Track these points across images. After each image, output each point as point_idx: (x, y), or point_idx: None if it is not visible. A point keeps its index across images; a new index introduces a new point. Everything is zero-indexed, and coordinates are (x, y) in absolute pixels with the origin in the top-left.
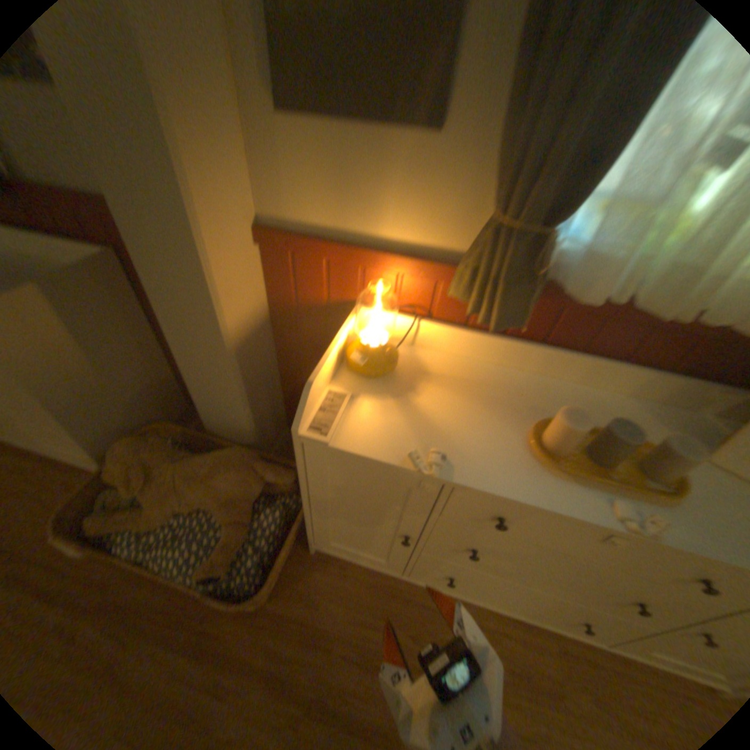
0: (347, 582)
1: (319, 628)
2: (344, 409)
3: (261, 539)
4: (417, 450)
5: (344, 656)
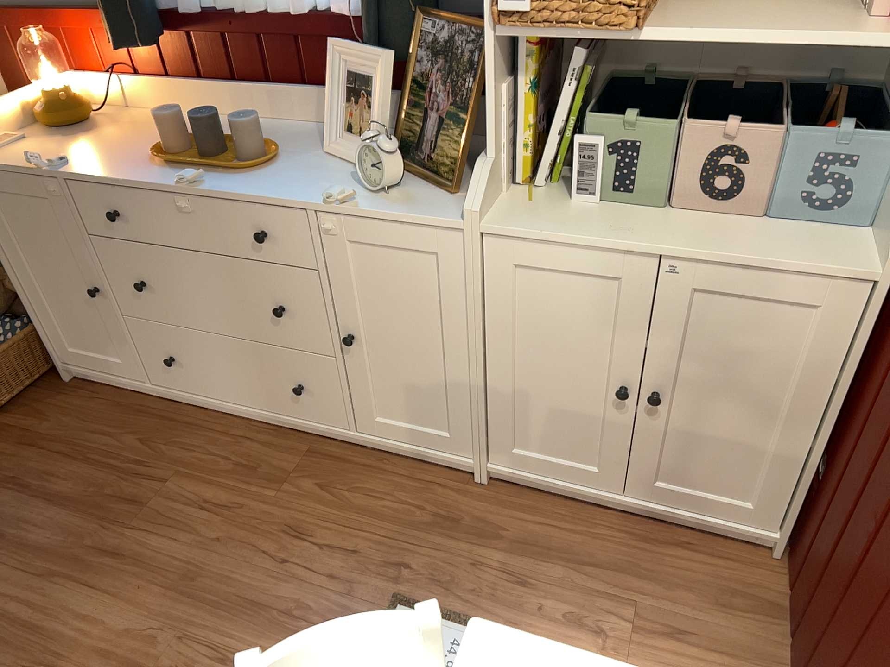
0: (100, 400)
1: (52, 431)
2: (15, 147)
3: (2, 343)
4: (49, 160)
5: (66, 449)
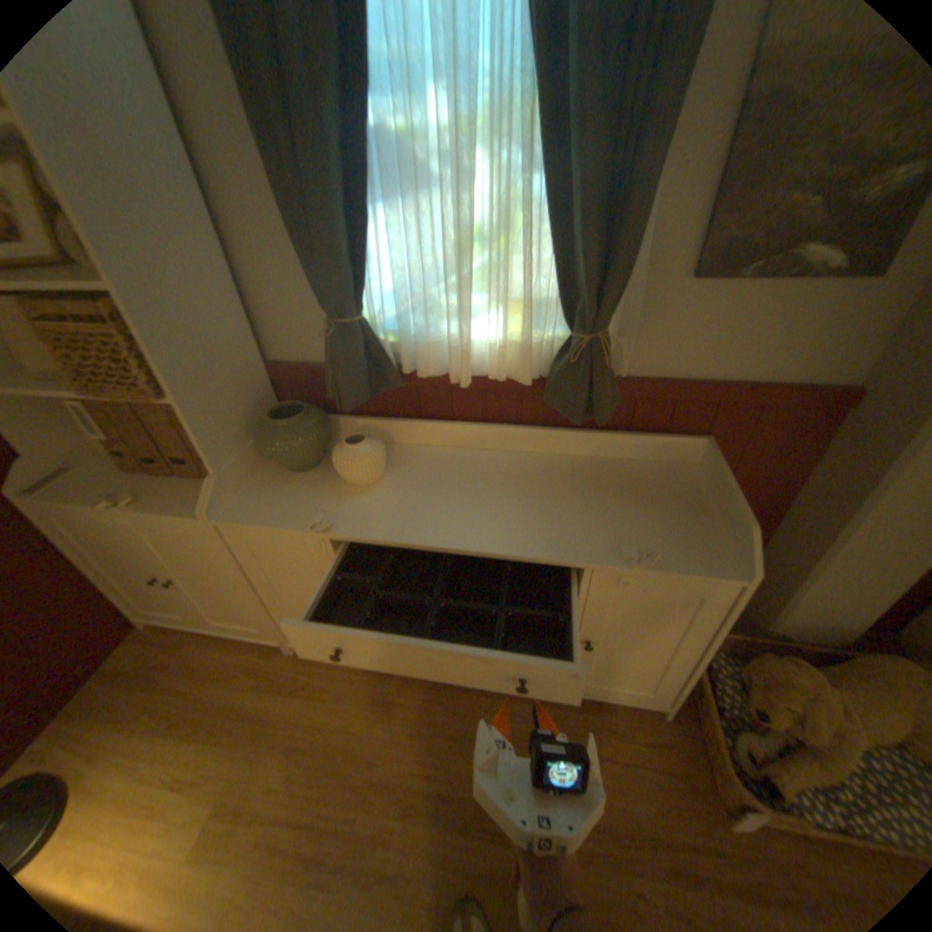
0: None
1: None
2: None
3: None
4: None
5: None
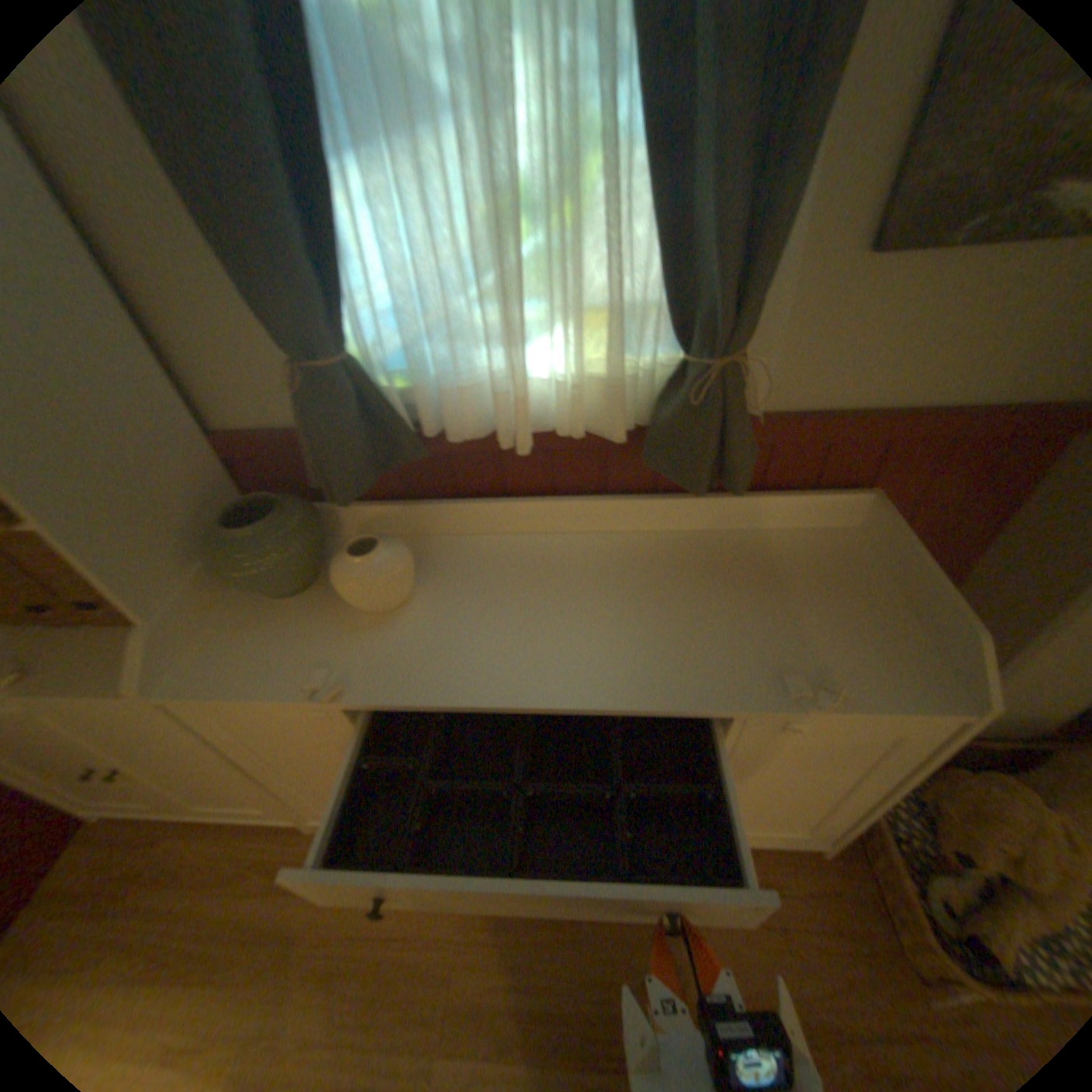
0: None
1: None
2: None
3: None
4: None
5: None
